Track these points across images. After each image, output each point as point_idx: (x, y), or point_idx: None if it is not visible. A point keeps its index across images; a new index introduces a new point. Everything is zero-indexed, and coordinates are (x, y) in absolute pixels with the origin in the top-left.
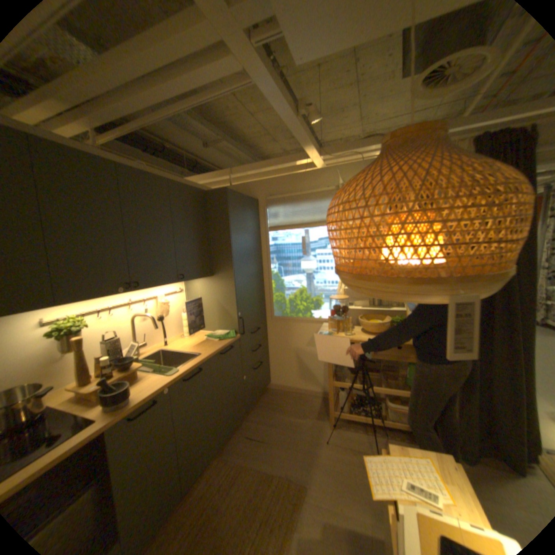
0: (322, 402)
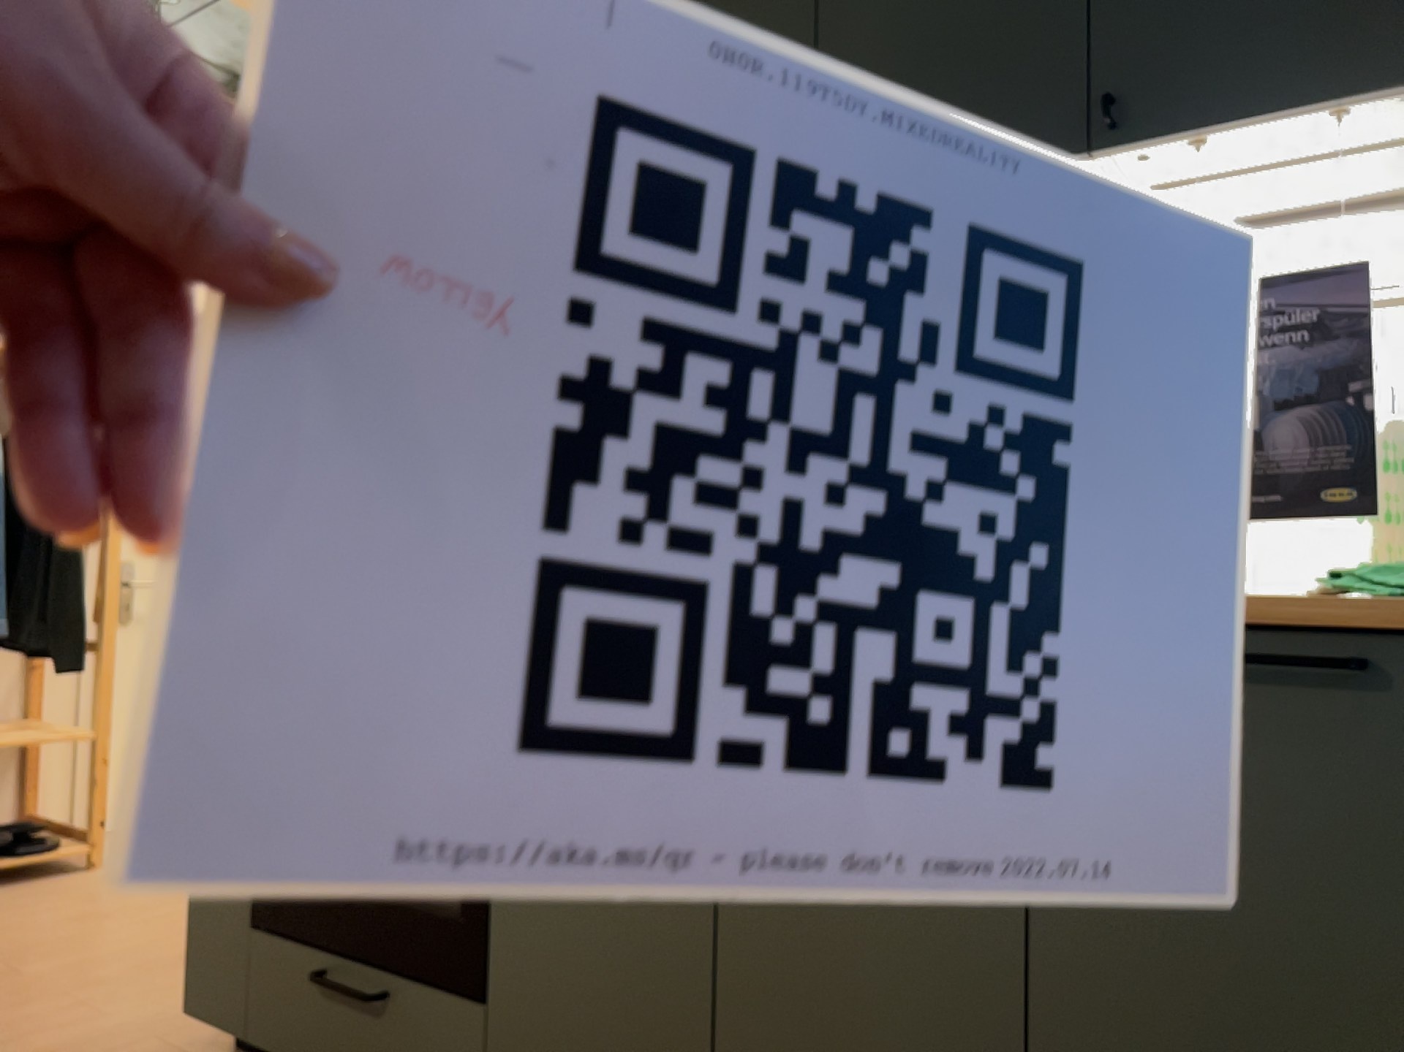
0: None
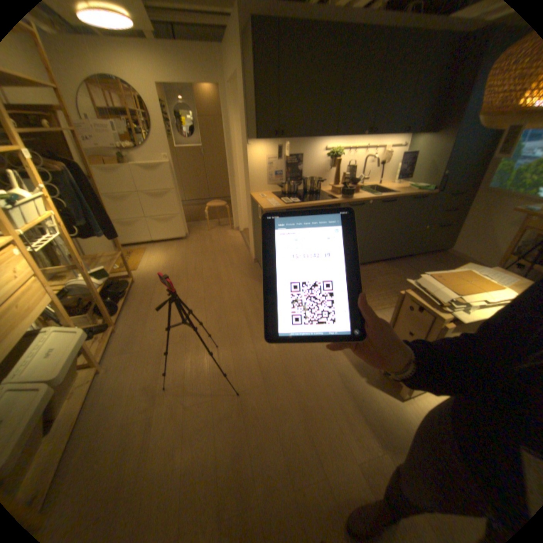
0: None
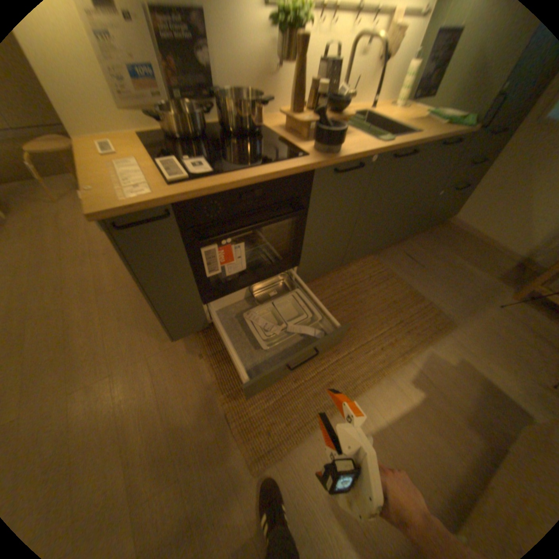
0: (515, 267)
